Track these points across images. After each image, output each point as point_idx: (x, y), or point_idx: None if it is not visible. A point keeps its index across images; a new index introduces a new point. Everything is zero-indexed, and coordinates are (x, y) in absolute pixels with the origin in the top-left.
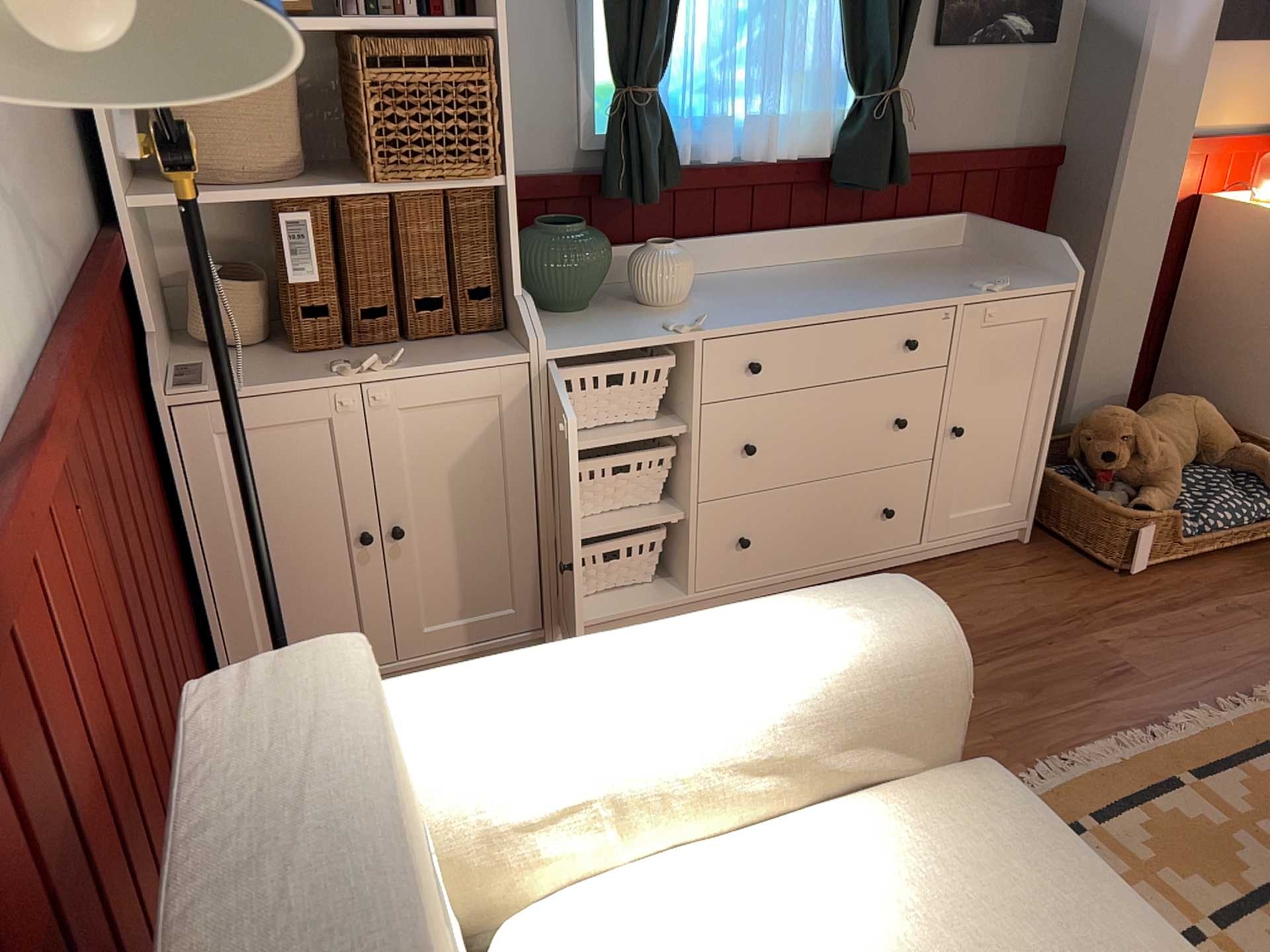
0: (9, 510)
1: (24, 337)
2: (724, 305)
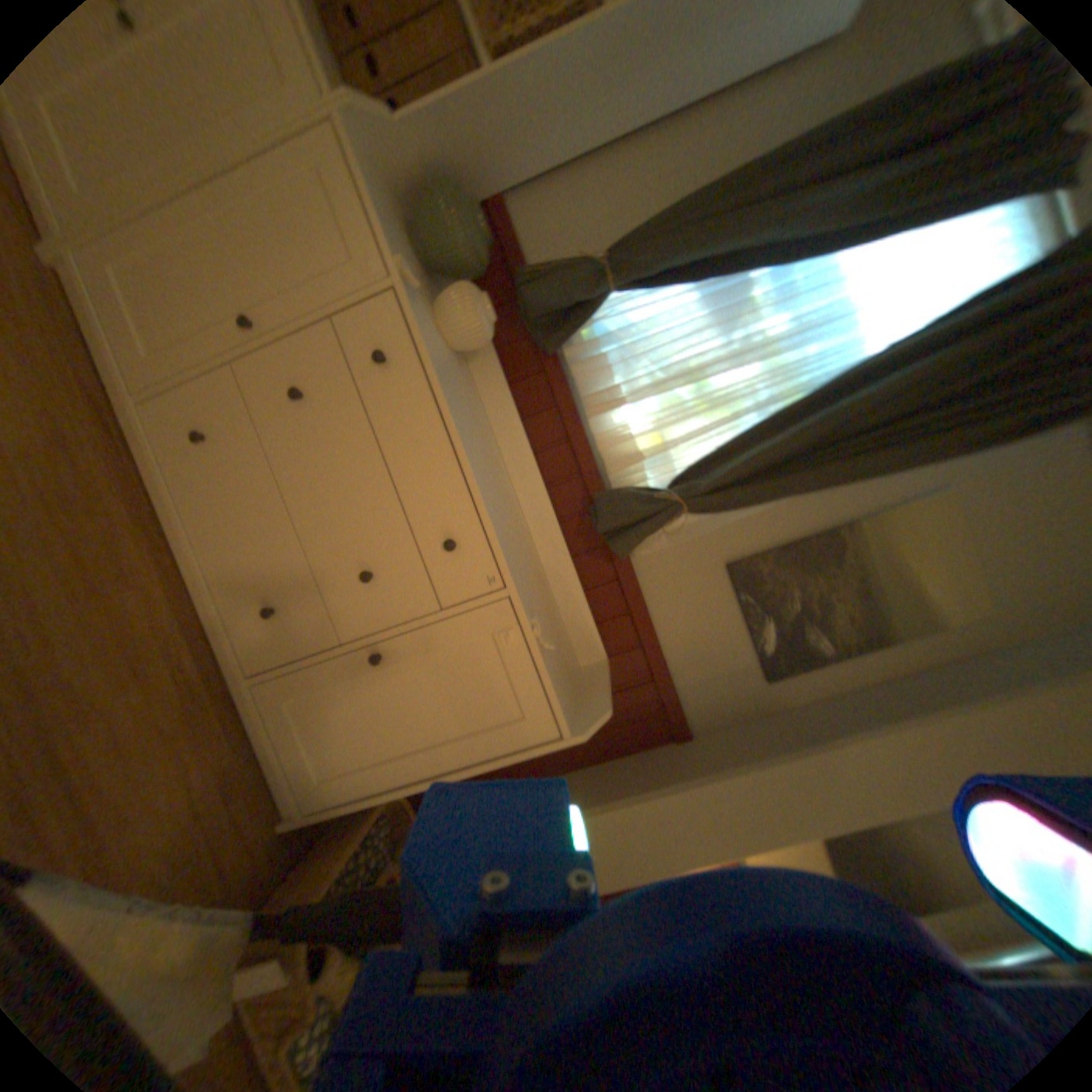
0: None
1: None
2: (447, 369)
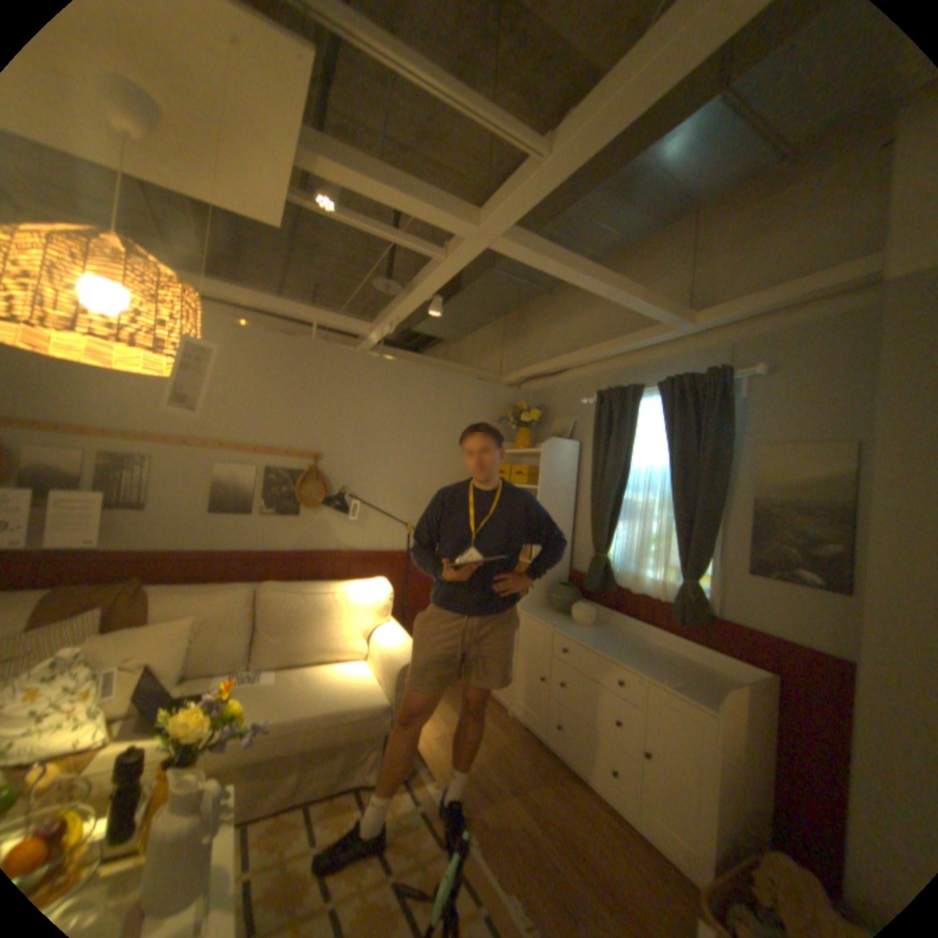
0: (362, 556)
1: (405, 548)
2: (586, 632)
